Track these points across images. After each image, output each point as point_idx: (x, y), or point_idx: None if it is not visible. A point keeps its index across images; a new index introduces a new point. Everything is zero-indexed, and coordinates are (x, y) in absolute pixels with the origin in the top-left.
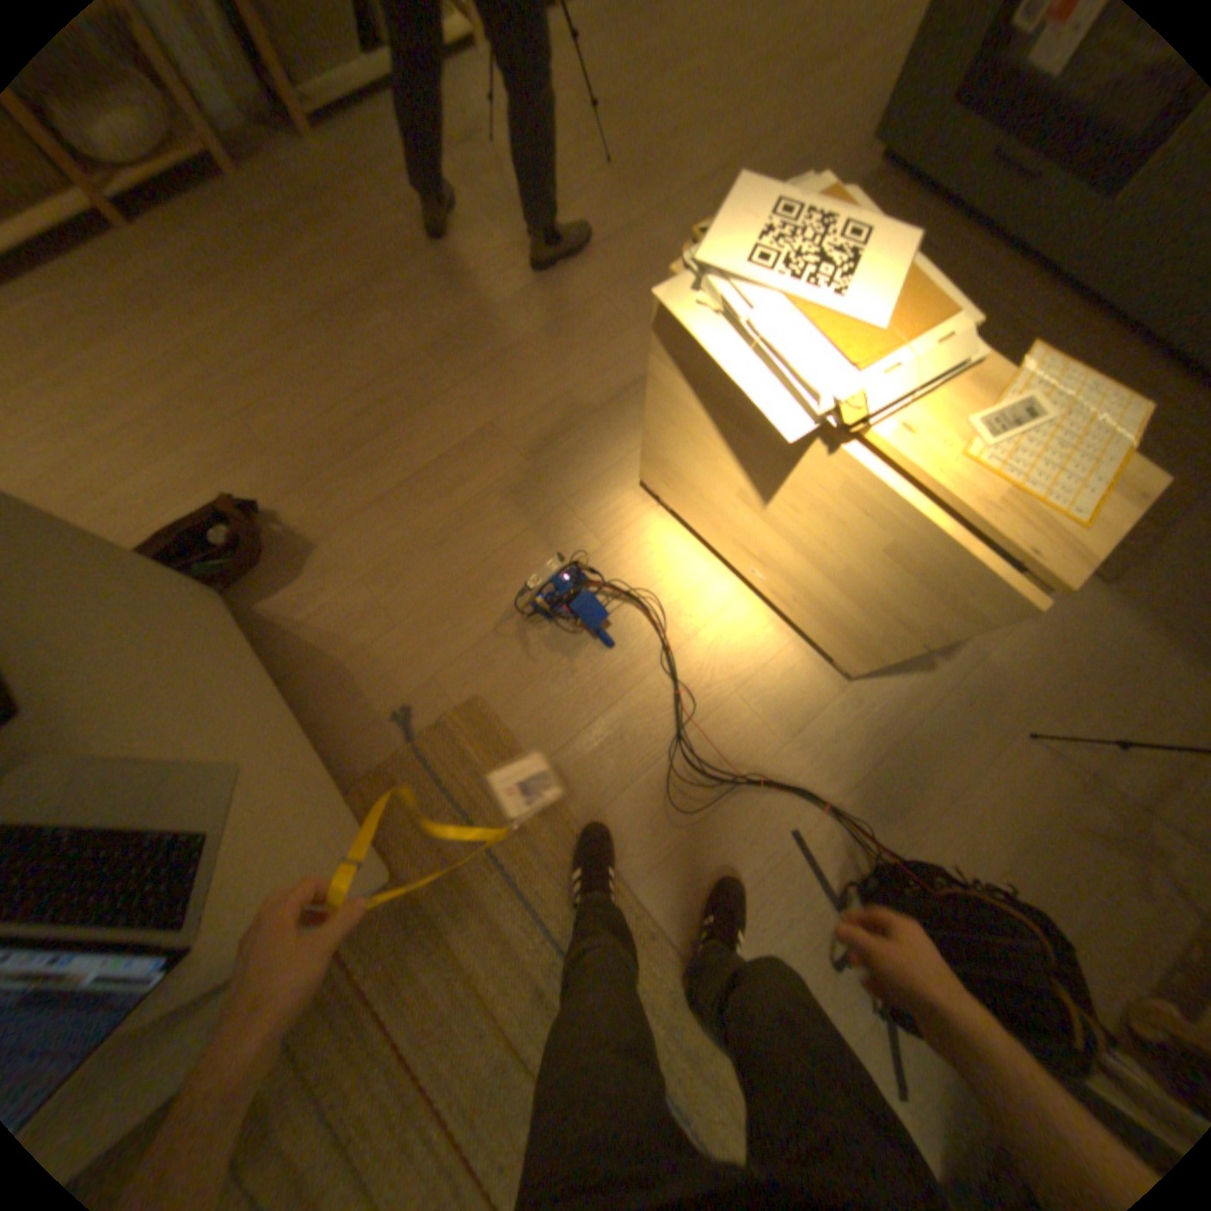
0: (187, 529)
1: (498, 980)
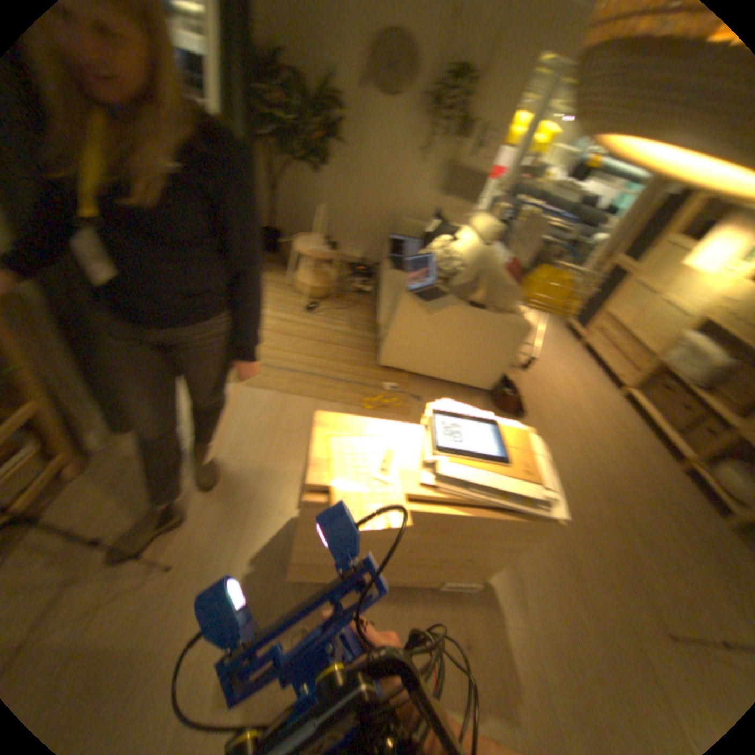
0: (515, 390)
1: (333, 366)
